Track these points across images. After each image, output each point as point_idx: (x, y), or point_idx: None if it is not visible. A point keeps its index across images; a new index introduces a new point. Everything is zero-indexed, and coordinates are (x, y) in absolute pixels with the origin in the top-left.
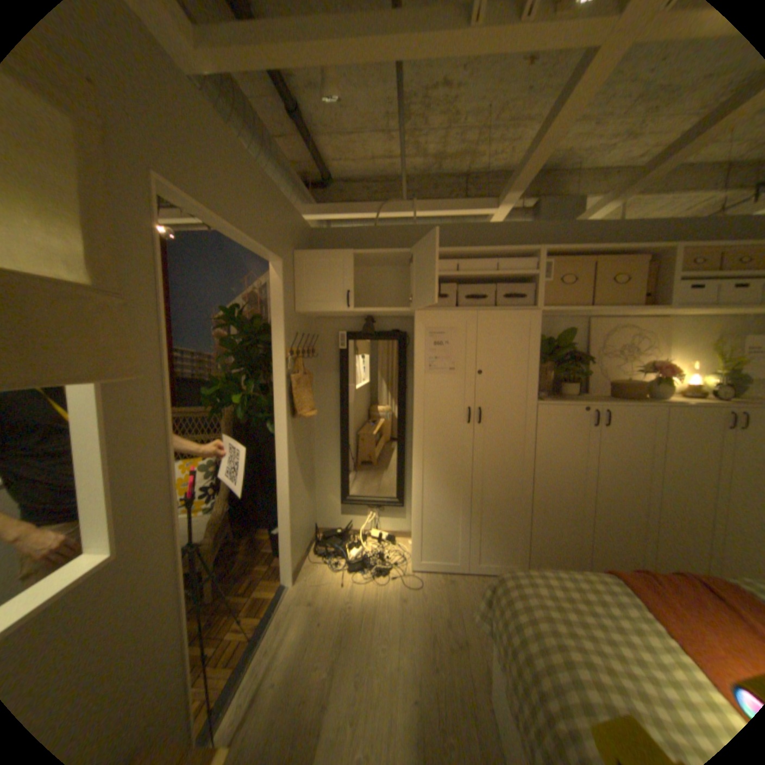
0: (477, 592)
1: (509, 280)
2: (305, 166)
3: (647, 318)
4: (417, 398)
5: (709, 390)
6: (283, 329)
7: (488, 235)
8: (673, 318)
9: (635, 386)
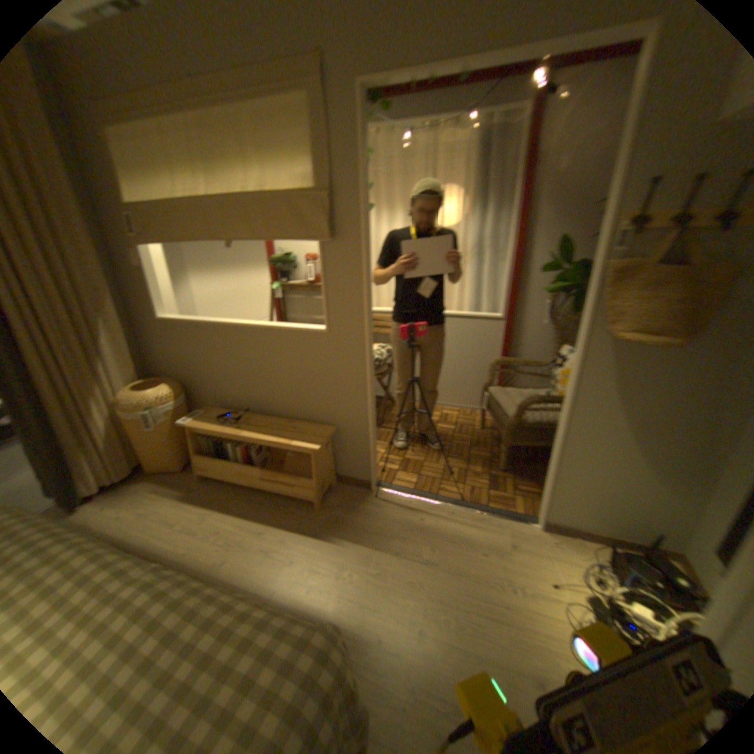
0: None
1: None
2: None
3: None
4: None
5: None
6: (622, 176)
7: None
8: None
9: None
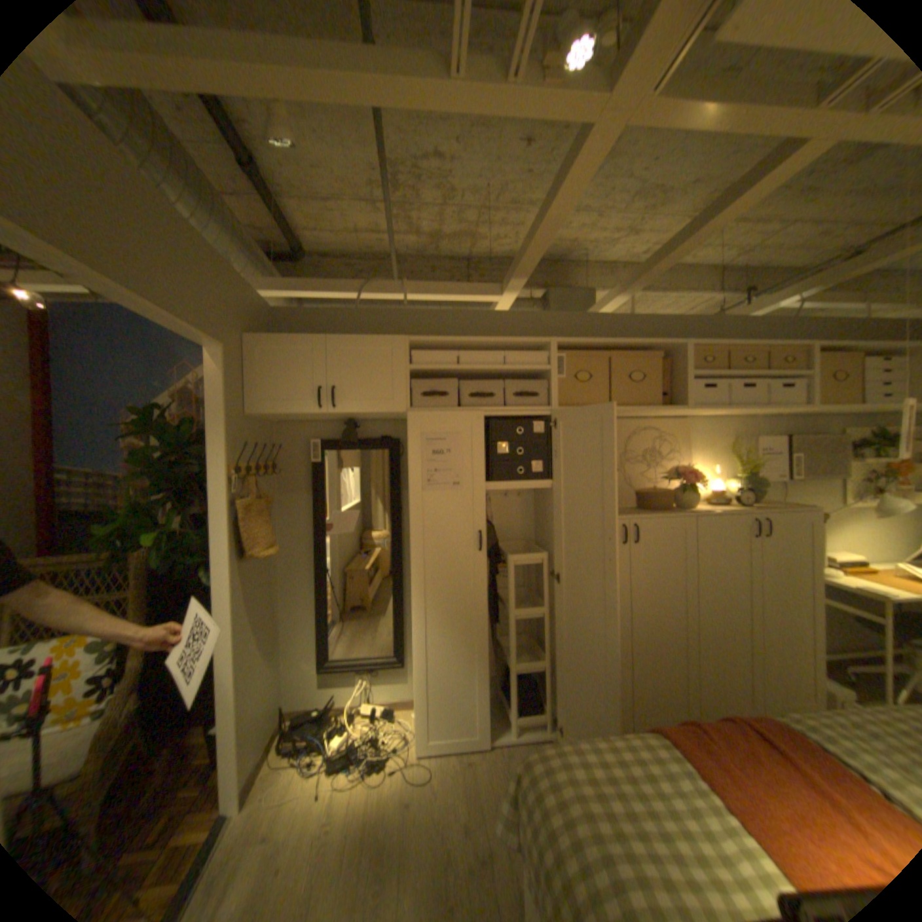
0: (502, 775)
1: (519, 376)
2: (269, 233)
3: (666, 419)
4: (415, 522)
5: (732, 496)
6: (225, 437)
7: (493, 324)
8: (690, 419)
9: (660, 495)
